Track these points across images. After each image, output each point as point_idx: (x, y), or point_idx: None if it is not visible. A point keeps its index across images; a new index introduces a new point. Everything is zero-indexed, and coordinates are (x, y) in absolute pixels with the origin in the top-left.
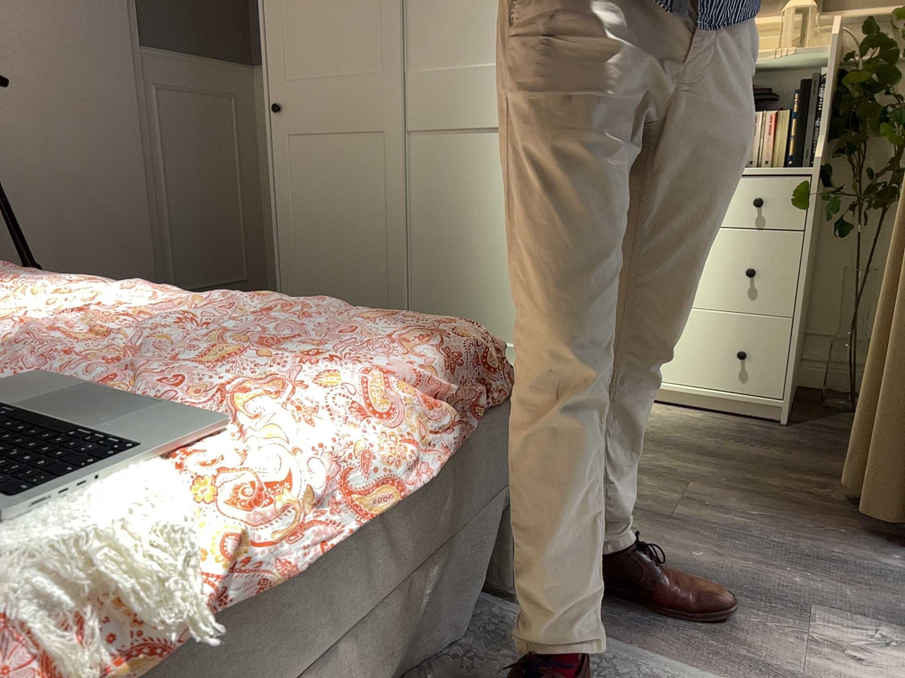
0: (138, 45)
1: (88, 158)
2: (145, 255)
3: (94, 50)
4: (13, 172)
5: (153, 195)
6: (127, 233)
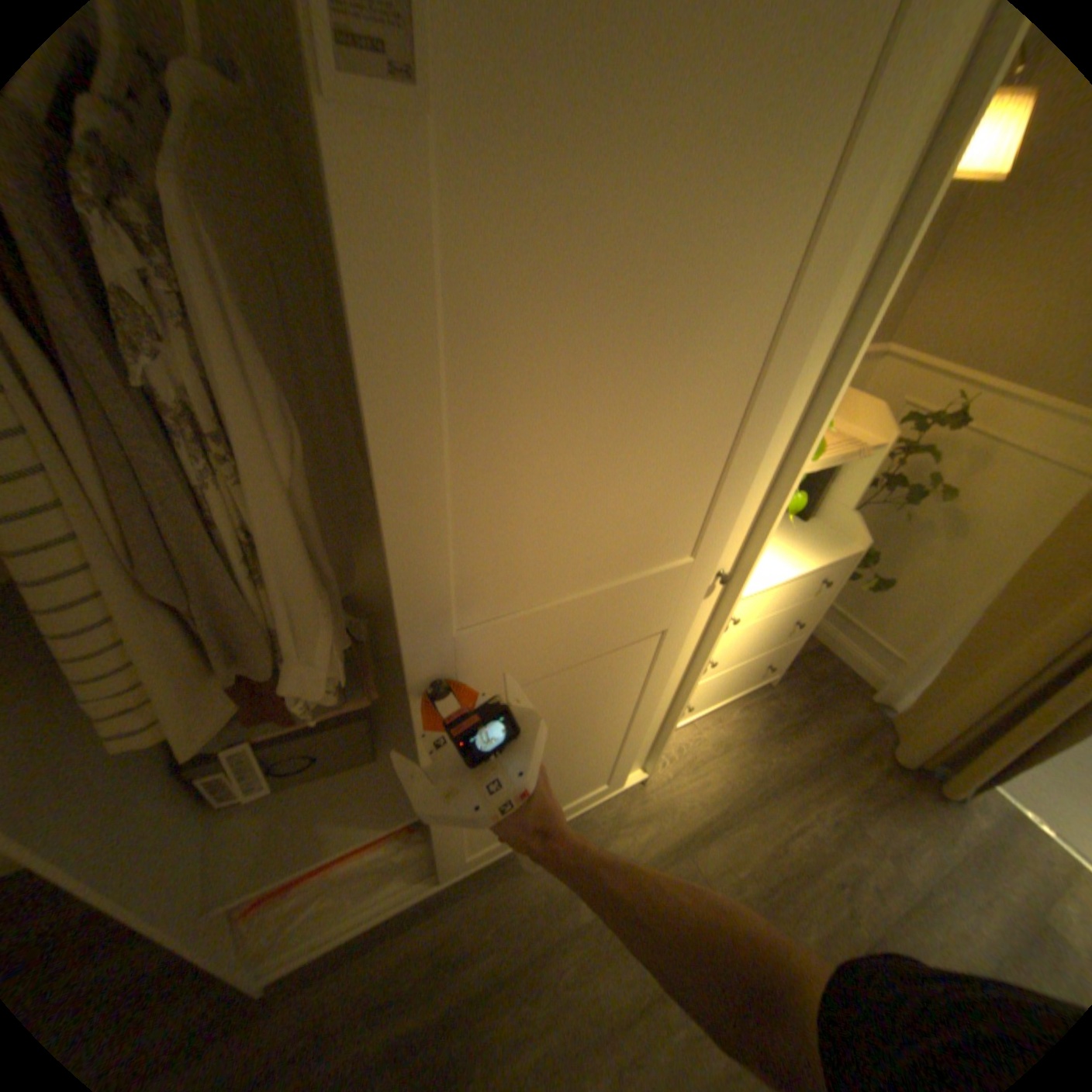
0: None
1: None
2: None
3: None
4: None
5: None
6: None
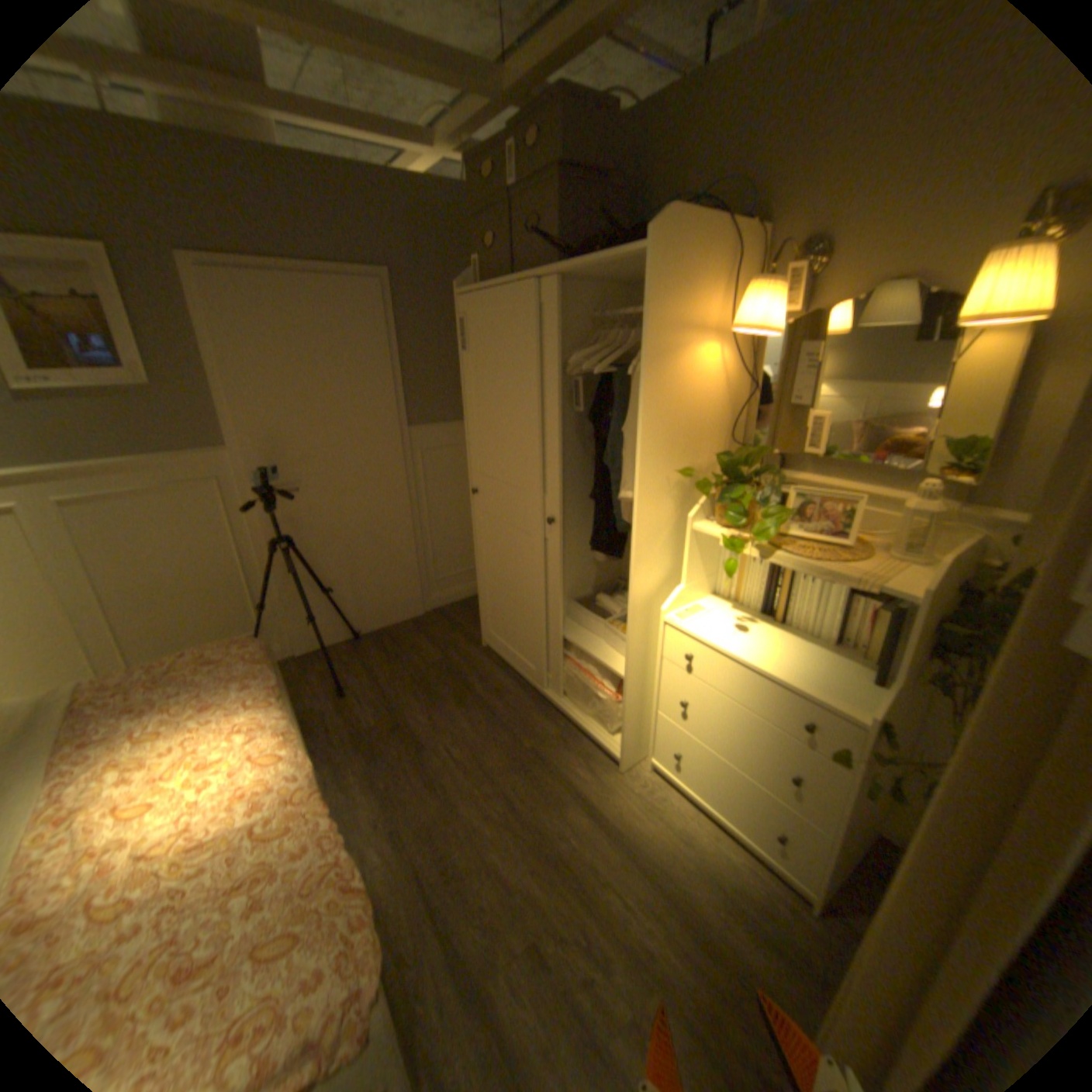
0: (404, 427)
1: (368, 511)
2: (409, 564)
3: (370, 441)
4: (318, 529)
5: (416, 524)
6: (396, 552)
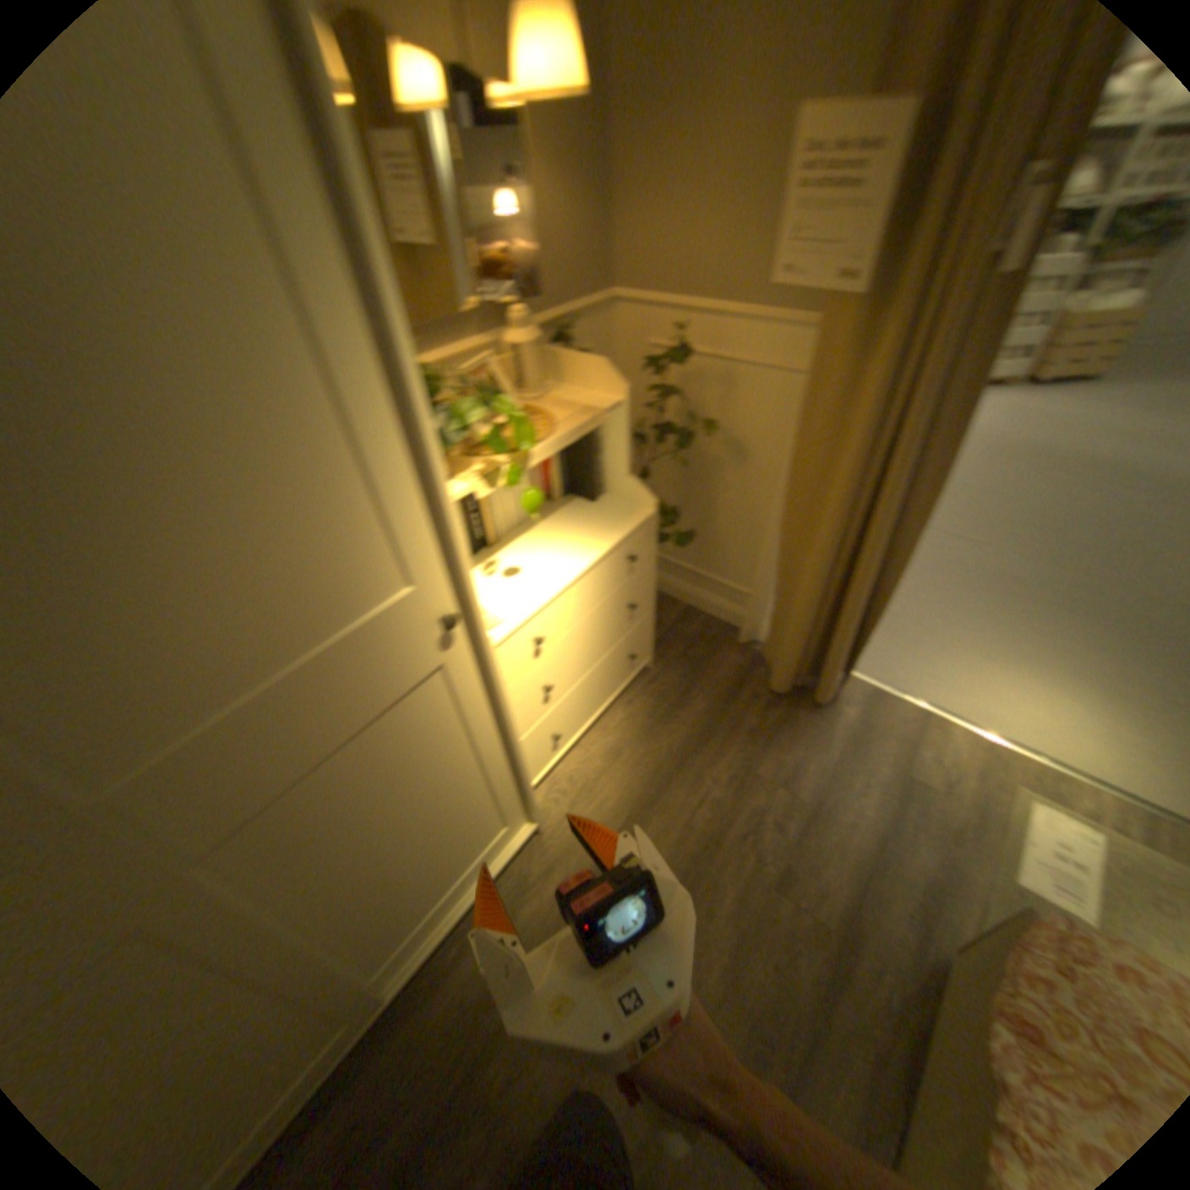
0: None
1: None
2: None
3: None
4: None
5: None
6: None
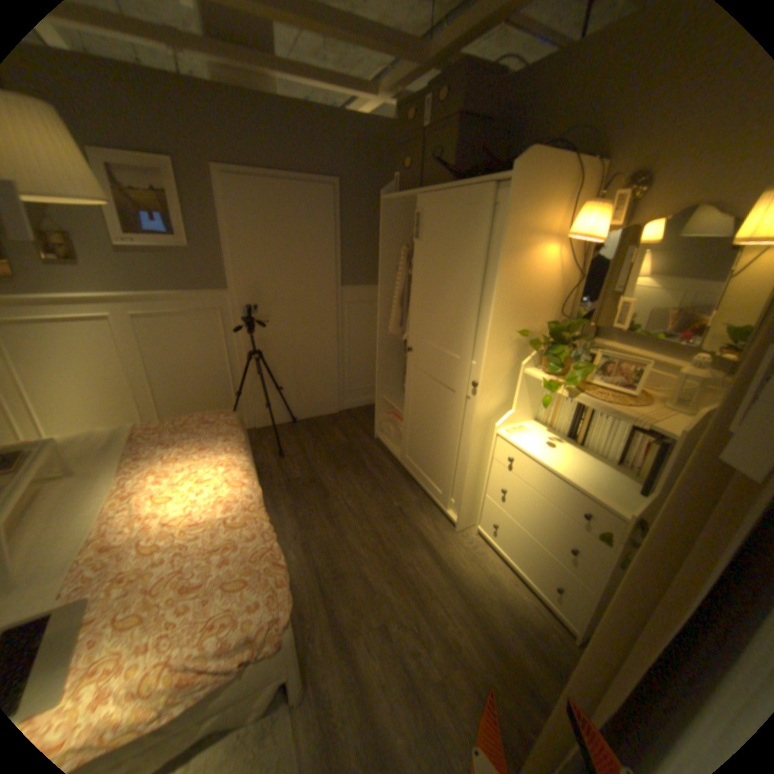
0: (338, 286)
1: (309, 340)
2: (332, 378)
3: (315, 294)
4: (277, 349)
5: (339, 352)
6: (324, 369)
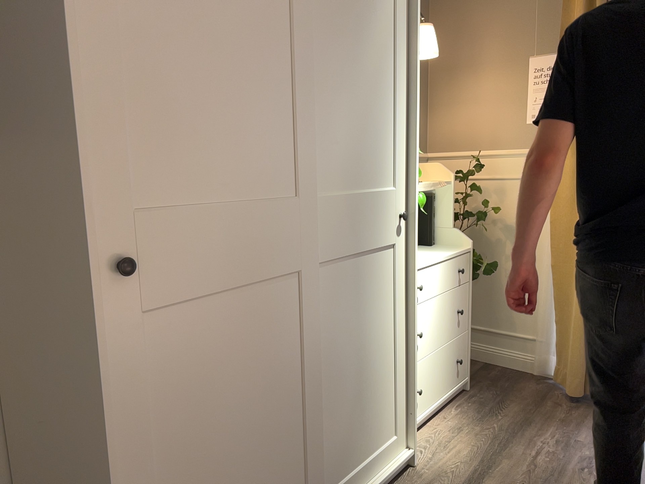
0: None
1: None
2: None
3: None
4: None
5: None
6: None
